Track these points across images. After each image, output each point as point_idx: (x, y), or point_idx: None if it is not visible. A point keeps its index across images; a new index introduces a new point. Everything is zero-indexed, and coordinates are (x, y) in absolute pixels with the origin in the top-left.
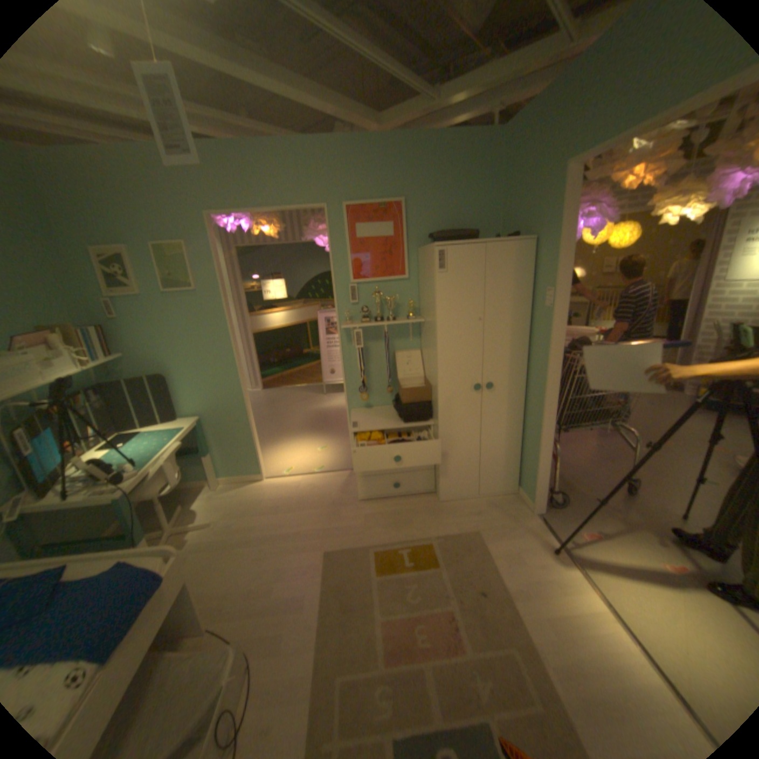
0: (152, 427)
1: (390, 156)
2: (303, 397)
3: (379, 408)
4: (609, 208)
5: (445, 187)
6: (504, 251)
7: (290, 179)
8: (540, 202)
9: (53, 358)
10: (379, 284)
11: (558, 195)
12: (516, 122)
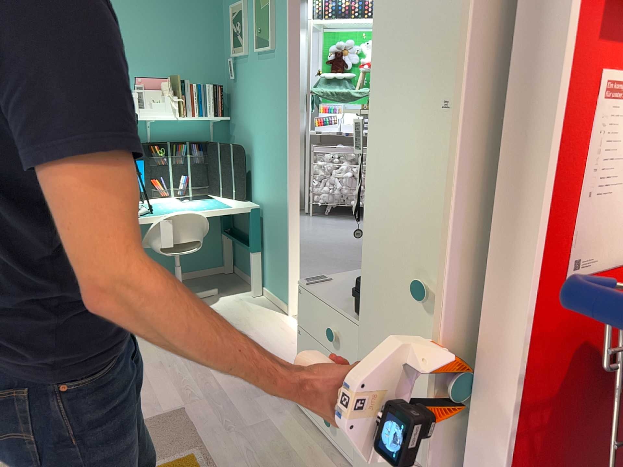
0: (227, 199)
1: None
2: None
3: None
4: None
5: None
6: None
7: None
8: None
9: (160, 102)
10: None
11: None
12: None
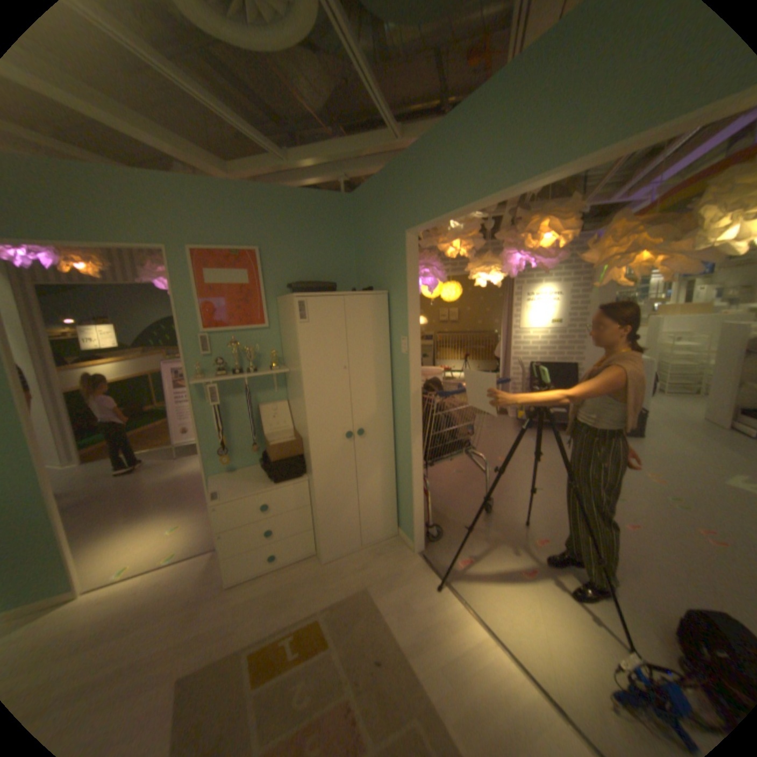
0: None
1: (240, 205)
2: (144, 467)
3: (245, 470)
4: (439, 271)
5: (301, 241)
6: (362, 304)
7: (114, 214)
8: (387, 263)
9: None
10: (236, 333)
11: (401, 259)
12: (360, 193)
